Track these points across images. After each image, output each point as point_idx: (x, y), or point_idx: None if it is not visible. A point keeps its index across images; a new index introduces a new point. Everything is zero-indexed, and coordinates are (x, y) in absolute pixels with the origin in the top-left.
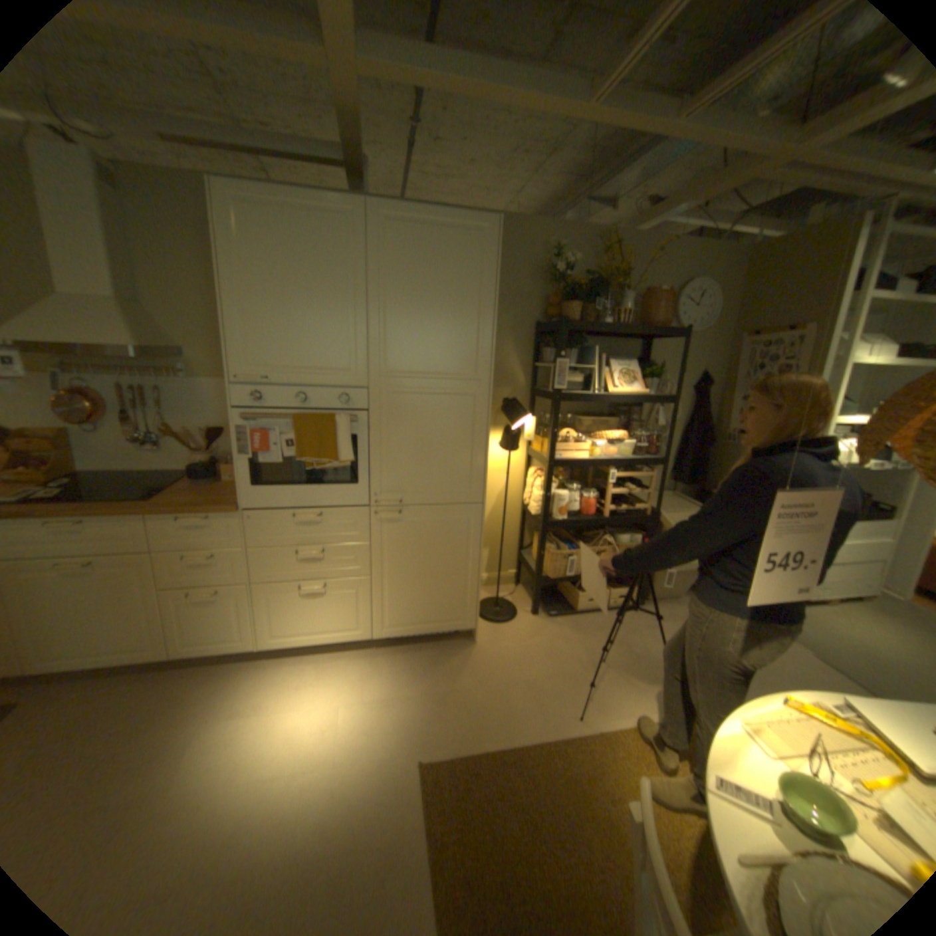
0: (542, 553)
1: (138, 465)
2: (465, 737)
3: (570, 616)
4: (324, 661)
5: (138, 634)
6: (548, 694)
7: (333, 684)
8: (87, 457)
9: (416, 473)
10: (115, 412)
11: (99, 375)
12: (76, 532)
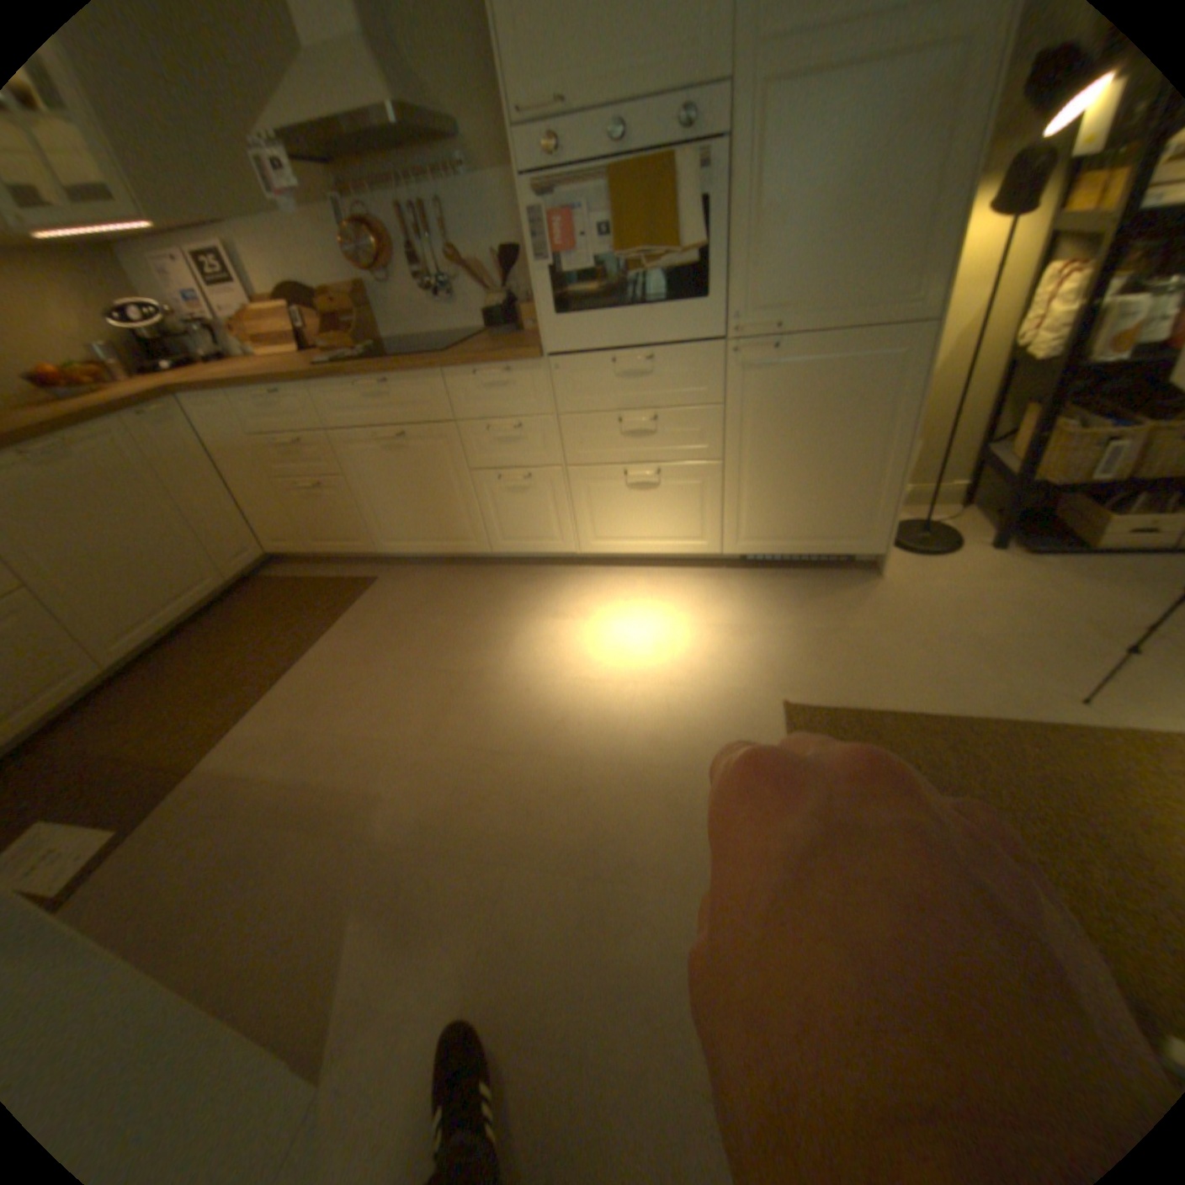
0: (1049, 434)
1: (437, 322)
2: (862, 685)
3: (1083, 554)
4: (661, 574)
5: (461, 519)
6: (1023, 656)
7: (671, 599)
8: (389, 316)
9: (815, 260)
10: (402, 246)
11: (377, 191)
12: (384, 392)
